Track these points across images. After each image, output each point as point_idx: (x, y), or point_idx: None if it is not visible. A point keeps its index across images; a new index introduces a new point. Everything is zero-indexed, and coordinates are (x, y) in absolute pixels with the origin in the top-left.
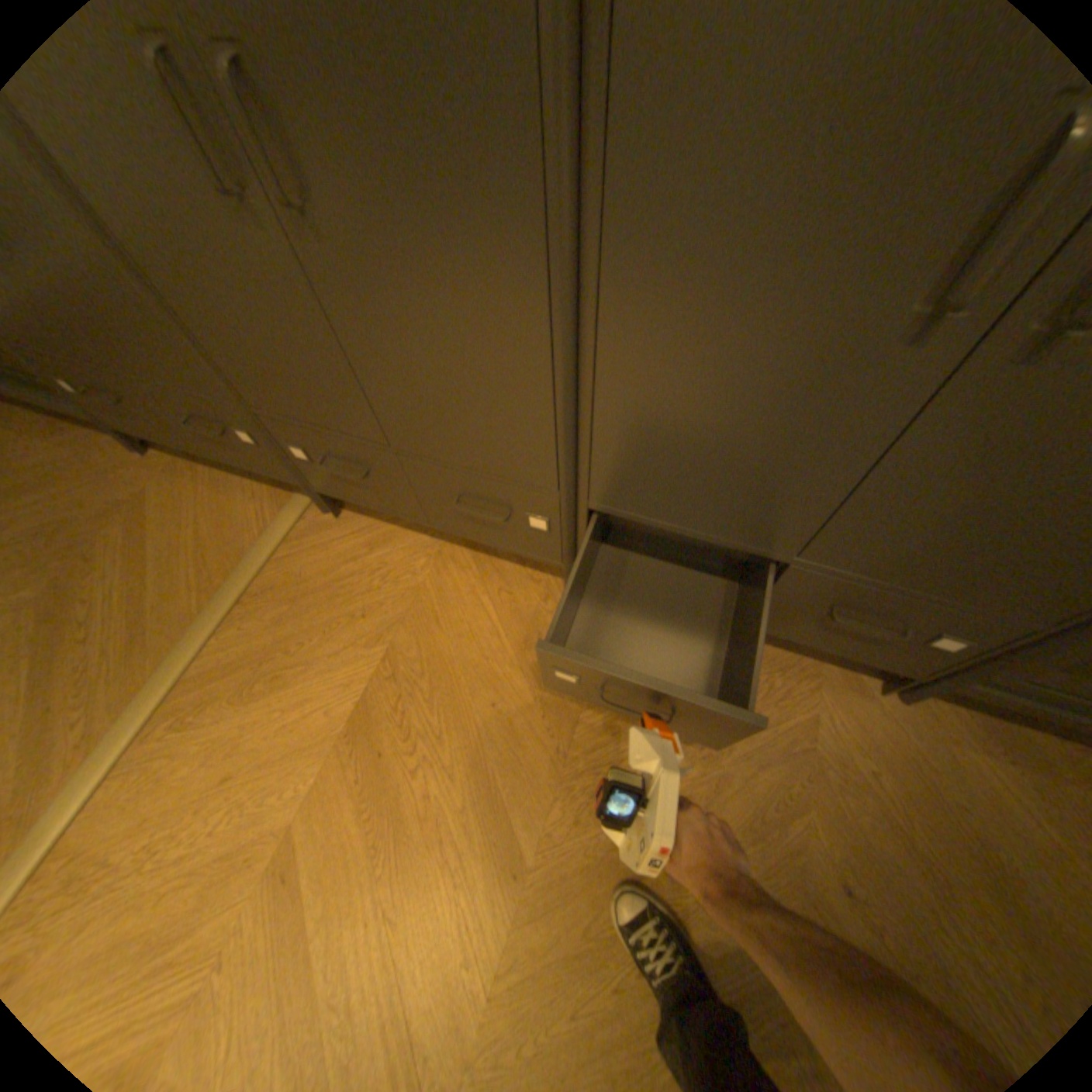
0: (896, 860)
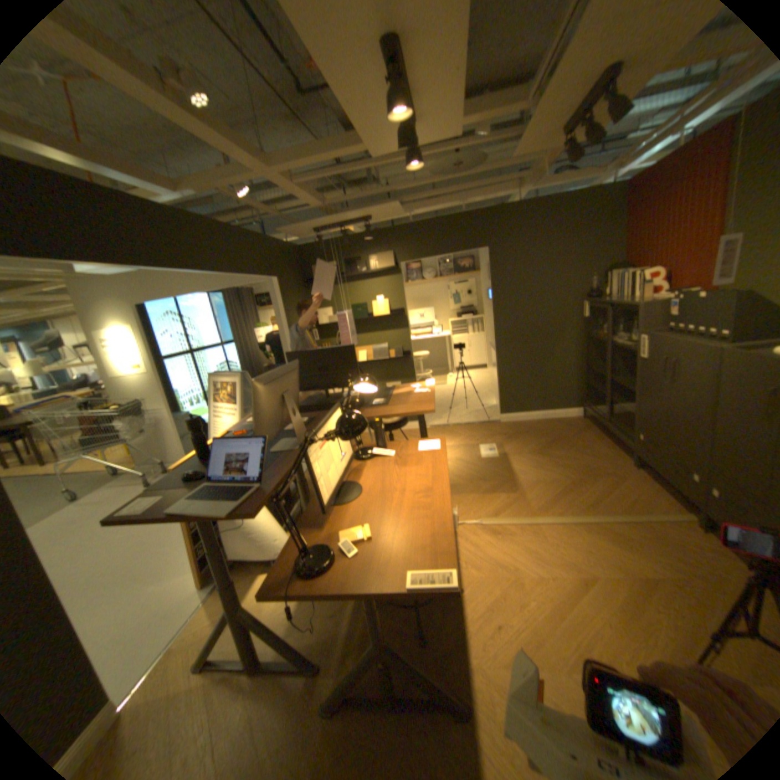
0: None
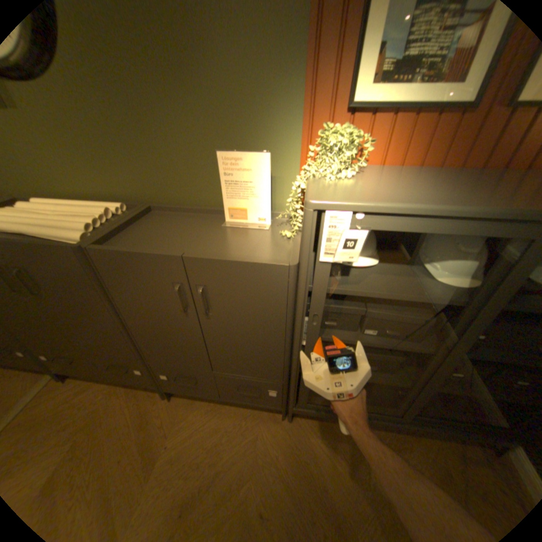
0: (280, 495)
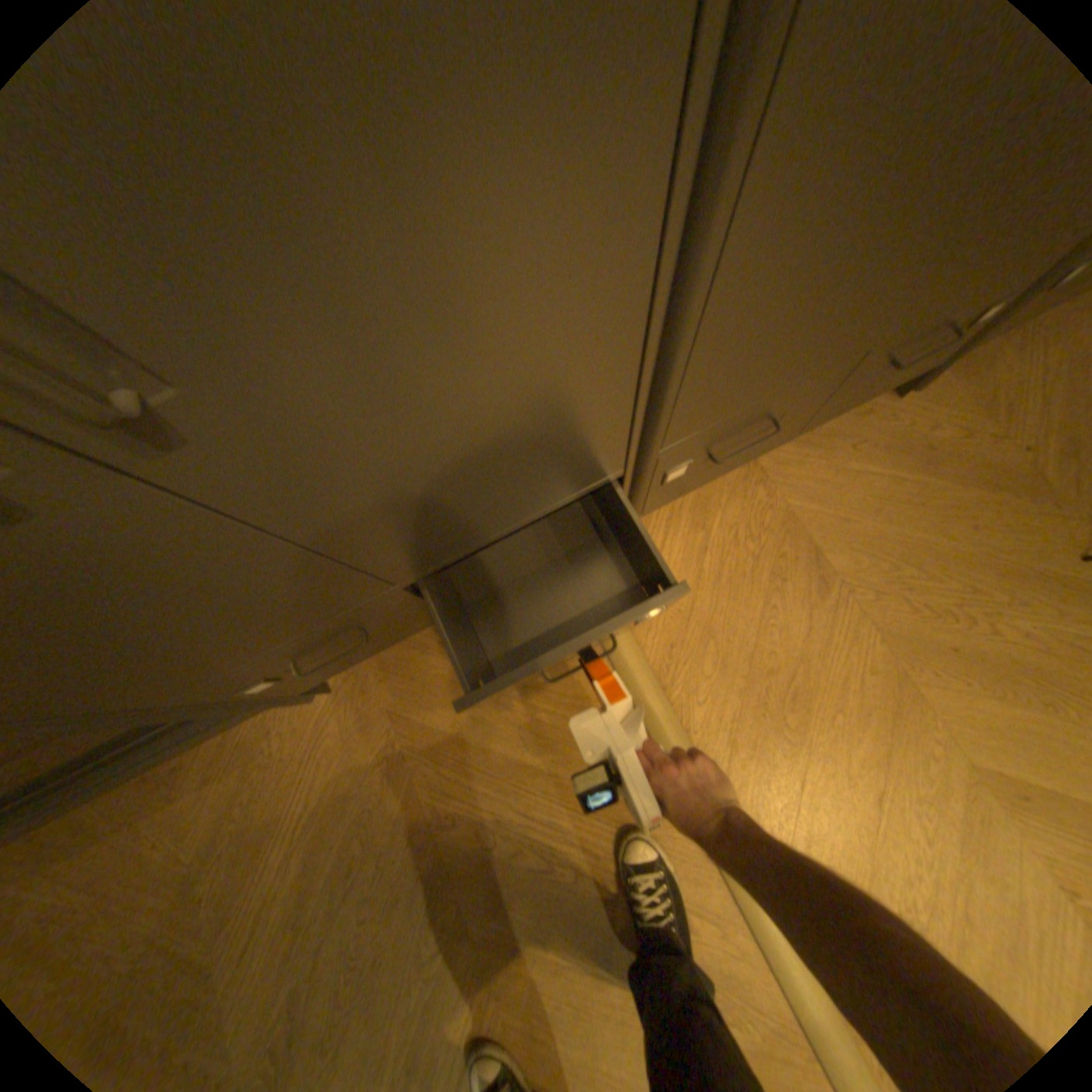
0: None
